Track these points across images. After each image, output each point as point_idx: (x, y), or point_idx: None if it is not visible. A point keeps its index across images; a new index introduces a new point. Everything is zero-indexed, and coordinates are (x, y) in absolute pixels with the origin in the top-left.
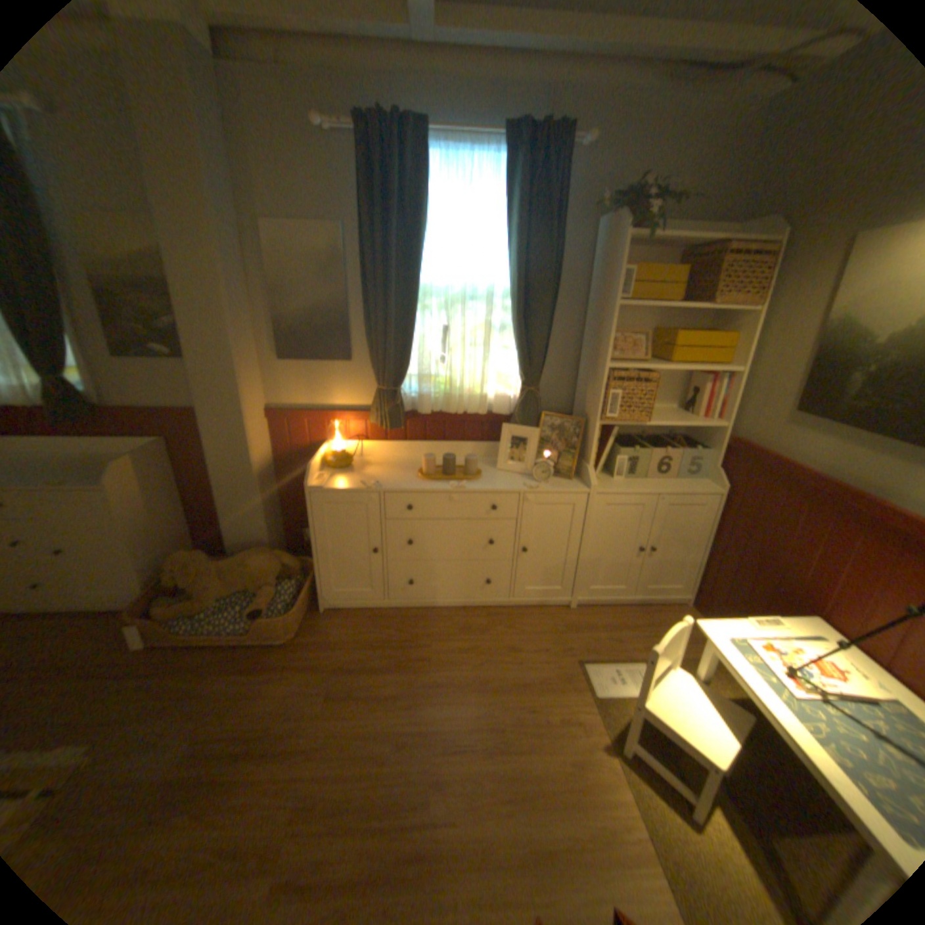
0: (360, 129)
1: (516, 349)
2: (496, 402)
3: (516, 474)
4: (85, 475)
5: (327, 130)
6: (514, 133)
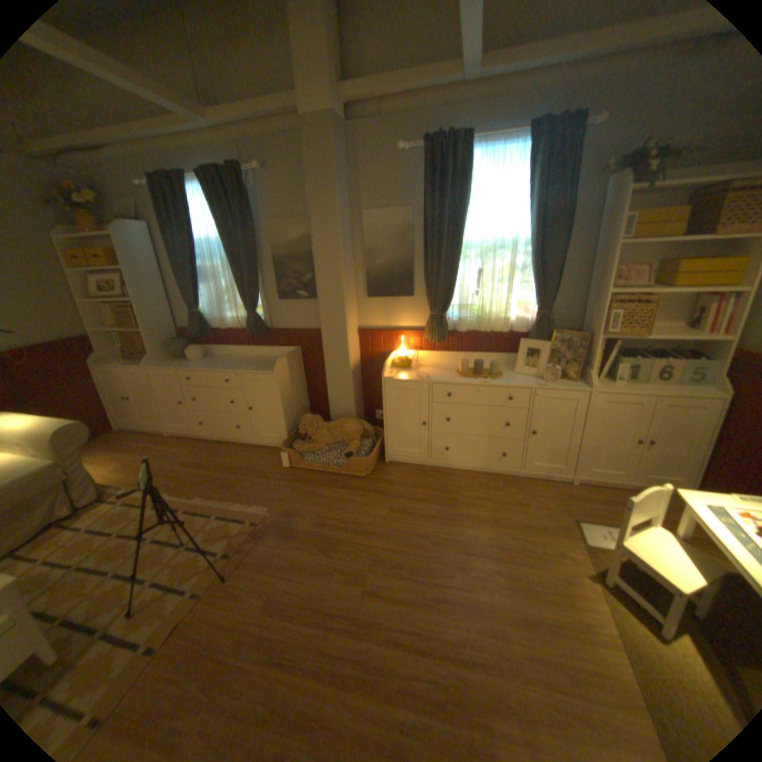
0: (426, 145)
1: (533, 282)
2: (516, 323)
3: (530, 376)
4: (264, 366)
5: (406, 150)
6: (536, 127)
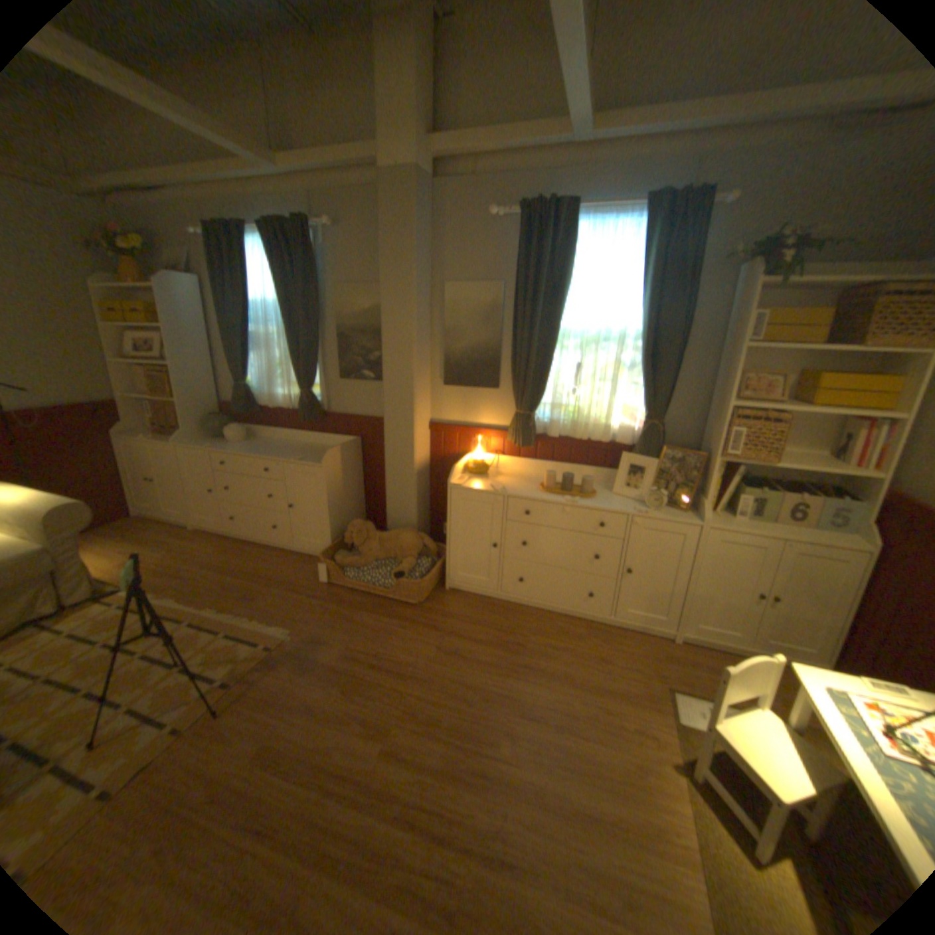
0: (525, 213)
1: (643, 385)
2: (620, 432)
3: (630, 500)
4: (312, 457)
5: (500, 216)
6: (655, 202)
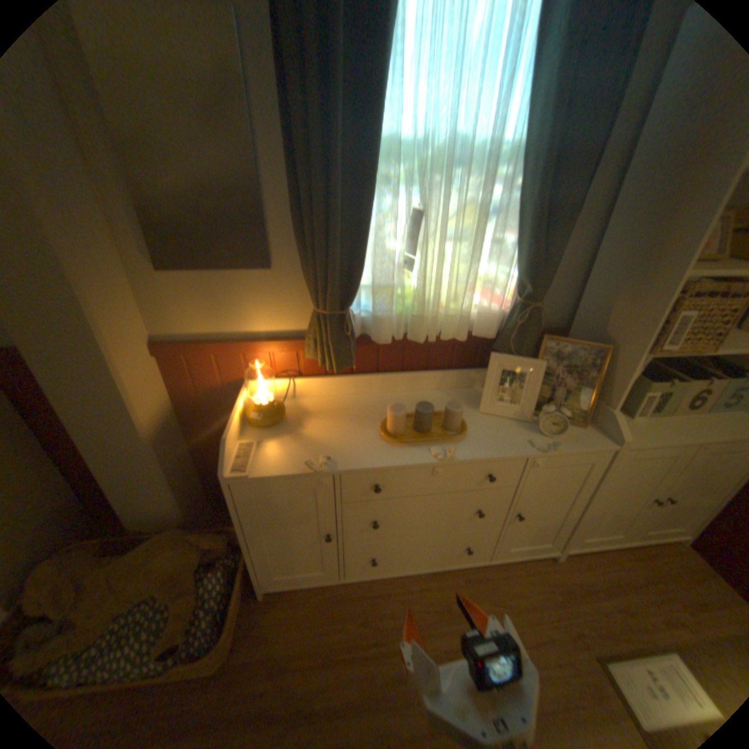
0: None
1: (525, 244)
2: (476, 318)
3: (509, 419)
4: None
5: None
6: None
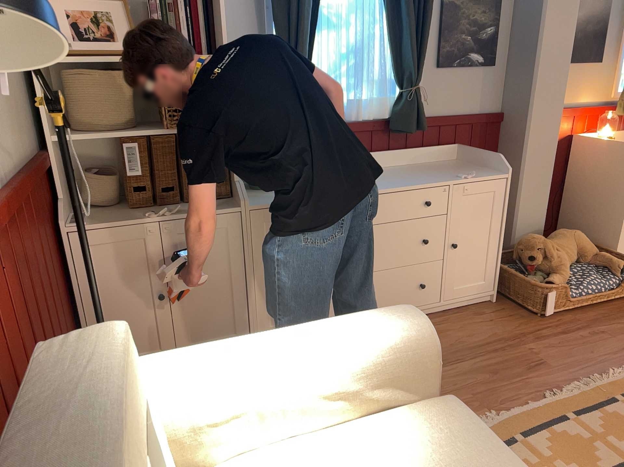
0: None
1: None
2: None
3: None
4: (461, 172)
5: None
6: None
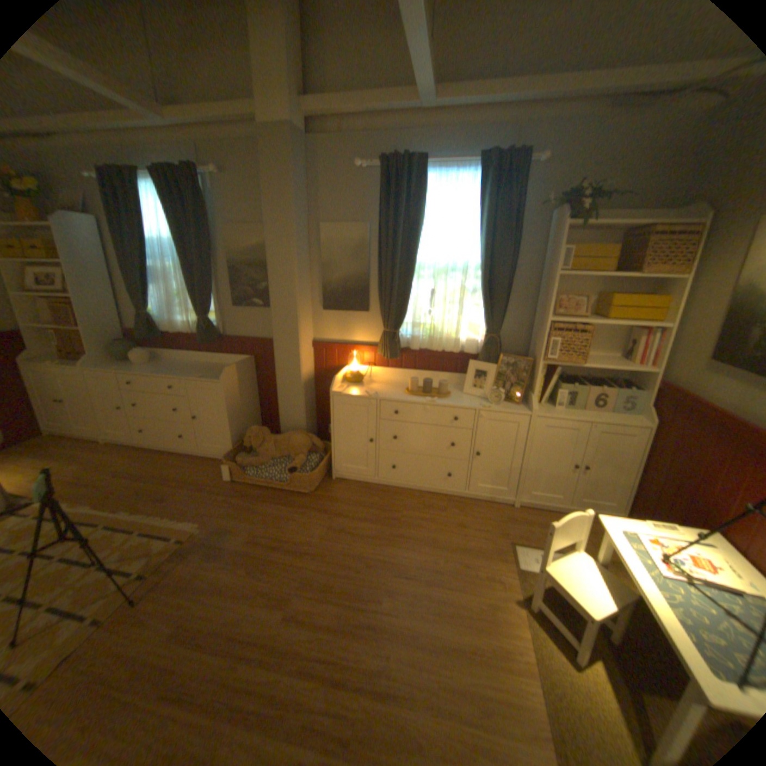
0: (384, 165)
1: (483, 306)
2: (467, 344)
3: (477, 397)
4: (211, 374)
5: (364, 168)
6: (486, 159)
